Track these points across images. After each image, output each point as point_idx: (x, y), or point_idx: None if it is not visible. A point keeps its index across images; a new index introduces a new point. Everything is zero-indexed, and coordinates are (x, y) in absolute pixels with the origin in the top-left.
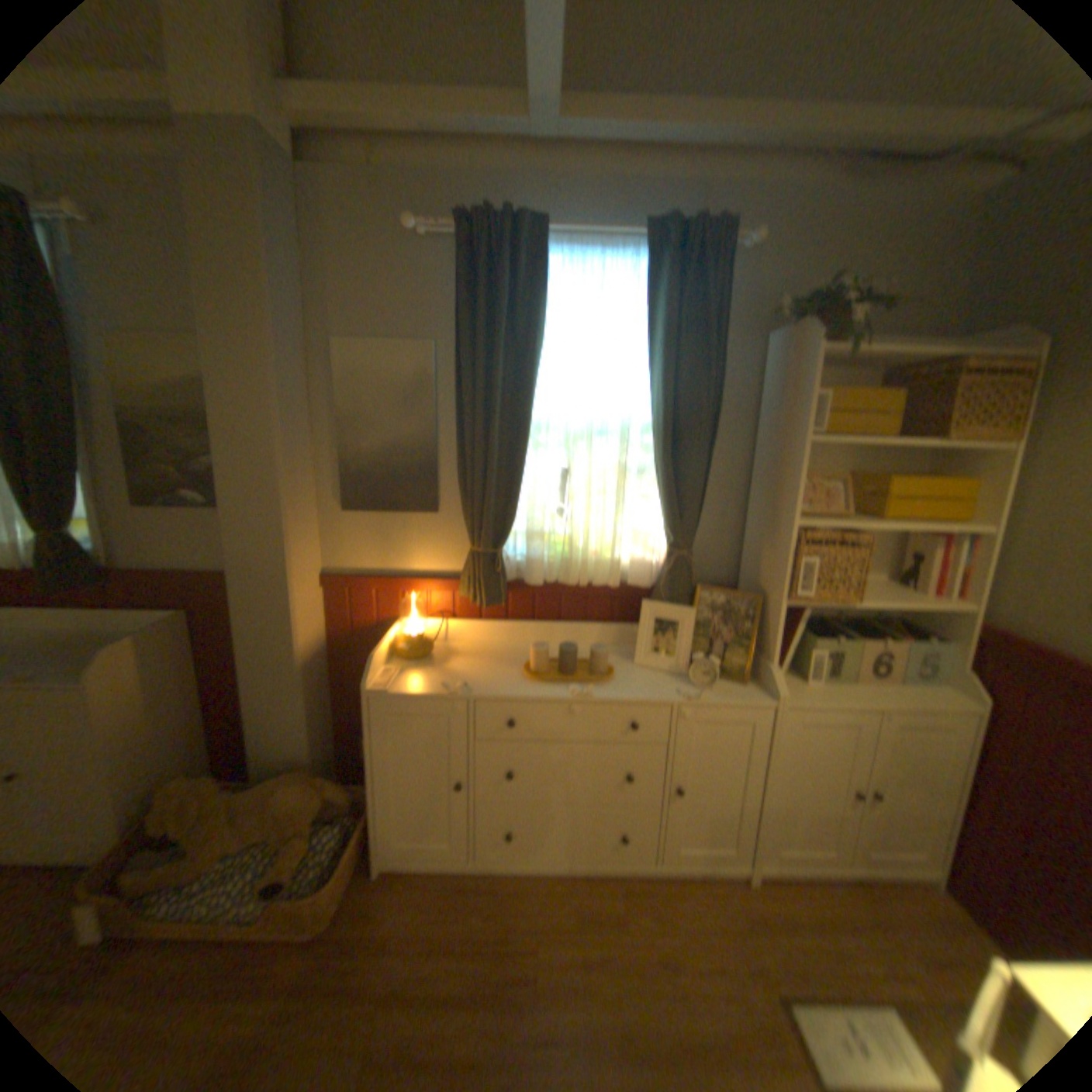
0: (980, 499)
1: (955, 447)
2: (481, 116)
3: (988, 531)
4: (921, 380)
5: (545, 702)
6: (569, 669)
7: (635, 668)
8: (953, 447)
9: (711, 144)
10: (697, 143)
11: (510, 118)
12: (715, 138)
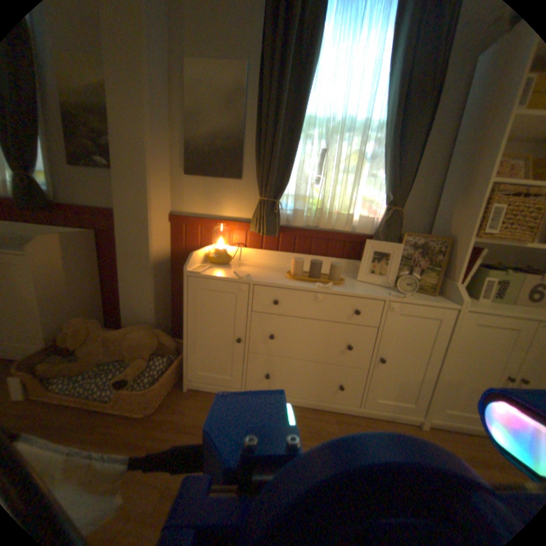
0: None
1: None
2: None
3: None
4: None
5: (300, 289)
6: (316, 275)
7: (358, 282)
8: None
9: None
10: None
11: None
12: None
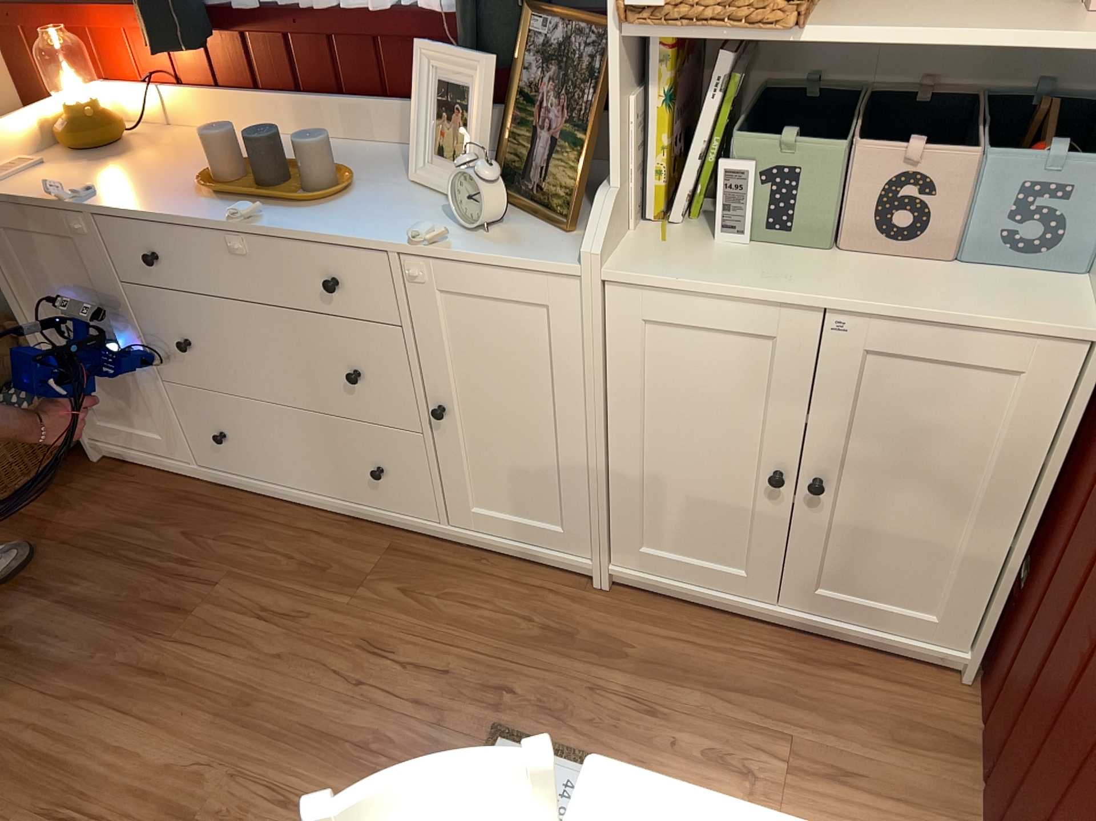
0: None
1: None
2: None
3: None
4: None
5: (203, 230)
6: (274, 180)
7: (415, 189)
8: None
9: None
10: None
11: None
12: None
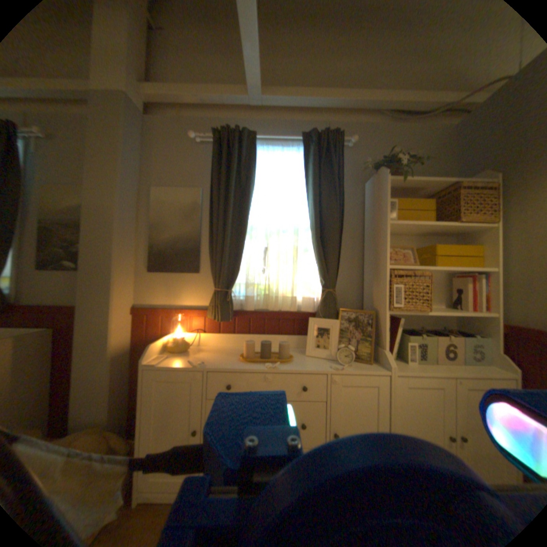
0: (485, 255)
1: (466, 230)
2: (227, 95)
3: (493, 270)
4: (443, 201)
5: (251, 372)
6: (267, 355)
7: (307, 357)
8: (466, 232)
9: (330, 107)
10: (323, 107)
11: (240, 95)
12: (331, 104)
